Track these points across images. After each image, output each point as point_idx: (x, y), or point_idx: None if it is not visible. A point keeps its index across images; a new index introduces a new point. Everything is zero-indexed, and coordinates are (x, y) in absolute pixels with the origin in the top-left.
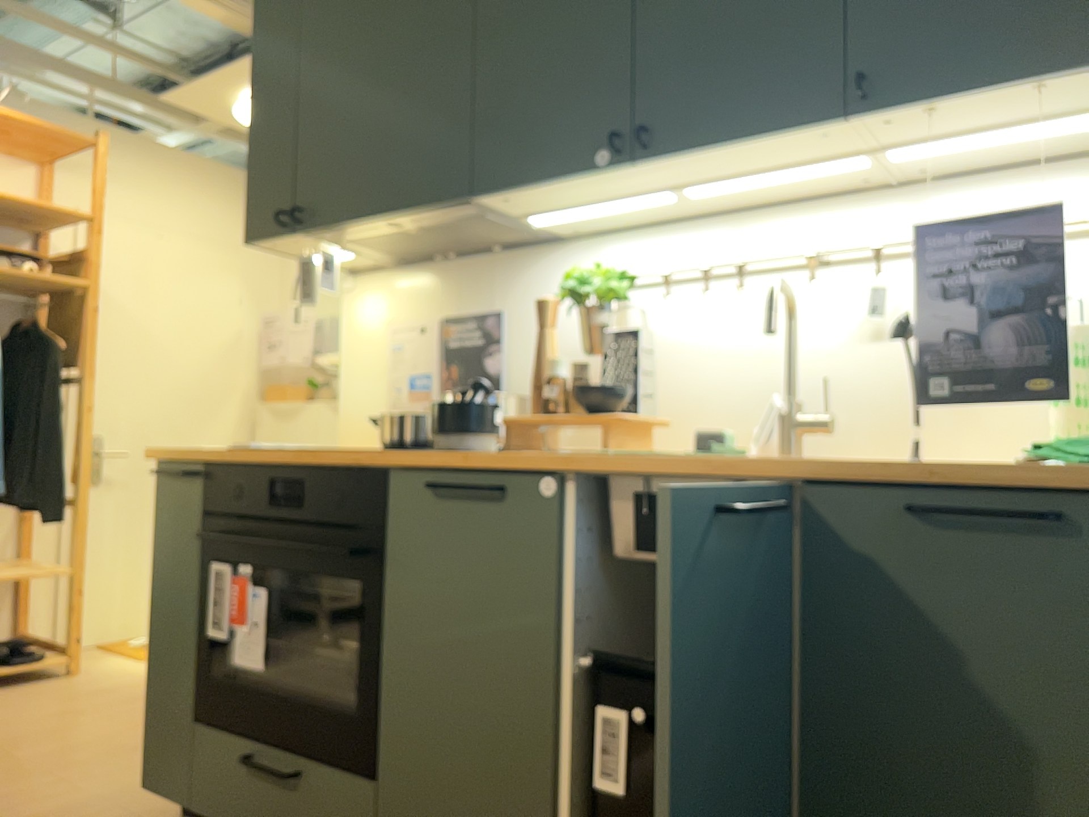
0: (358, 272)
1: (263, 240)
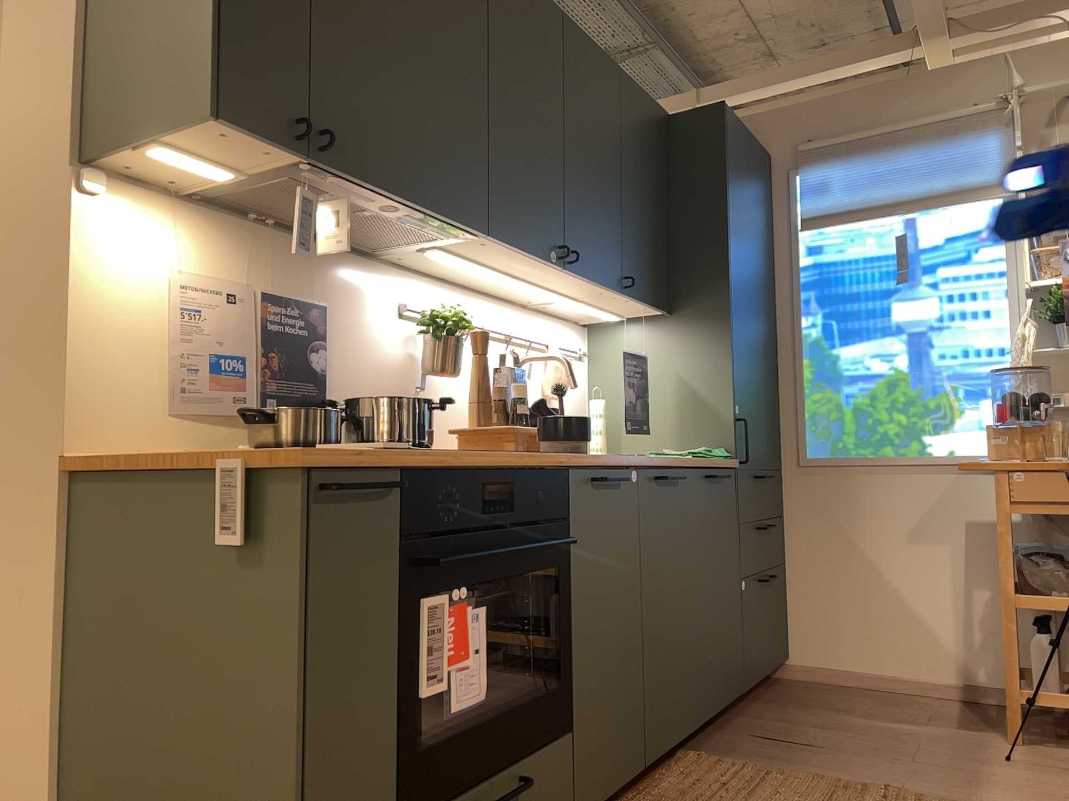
0: (104, 170)
1: (241, 127)
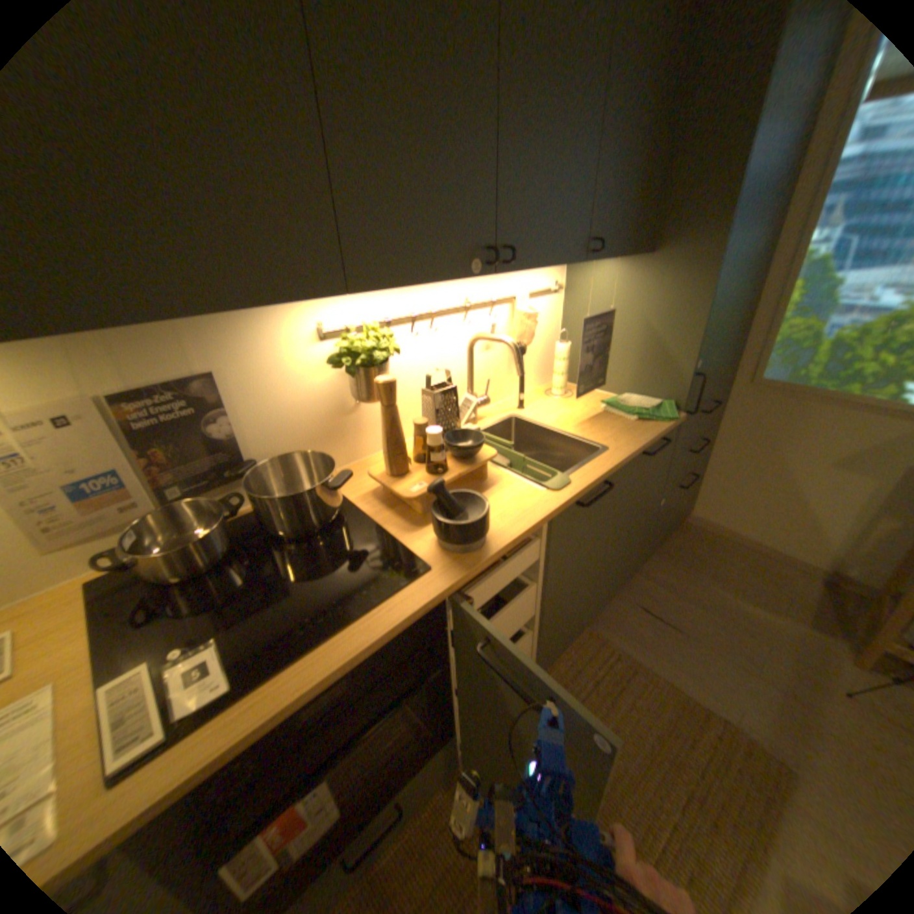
0: None
1: None
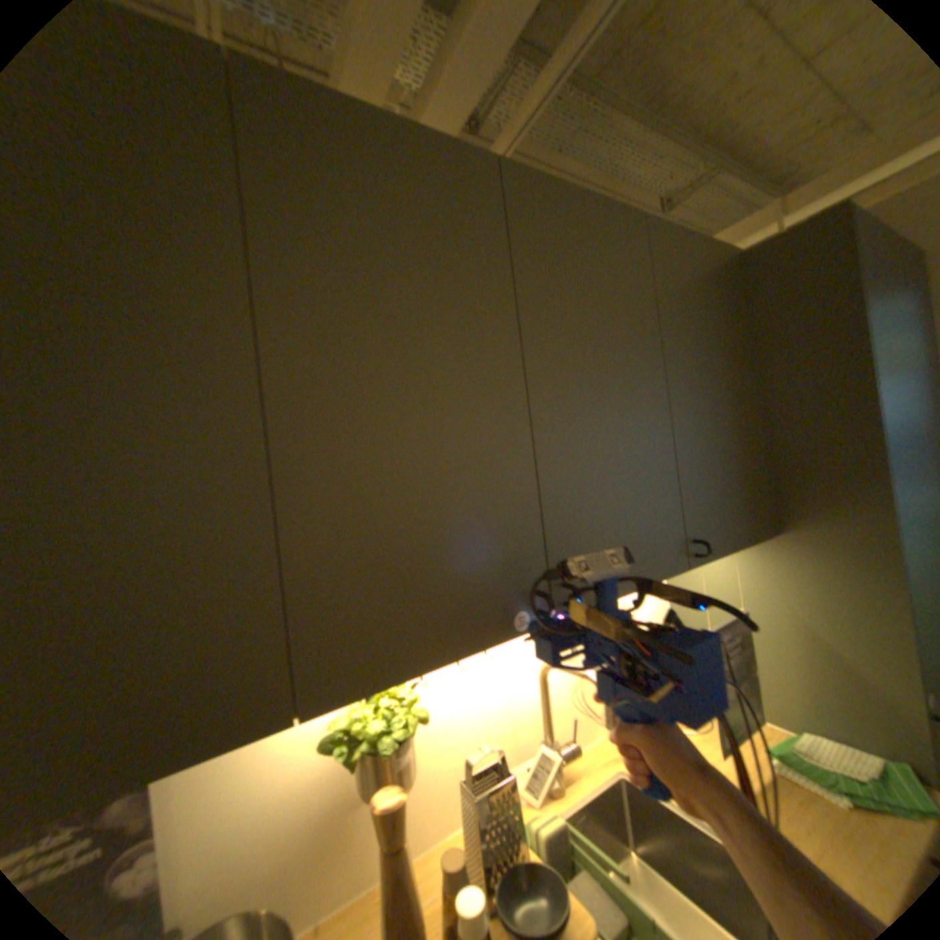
0: None
1: None
